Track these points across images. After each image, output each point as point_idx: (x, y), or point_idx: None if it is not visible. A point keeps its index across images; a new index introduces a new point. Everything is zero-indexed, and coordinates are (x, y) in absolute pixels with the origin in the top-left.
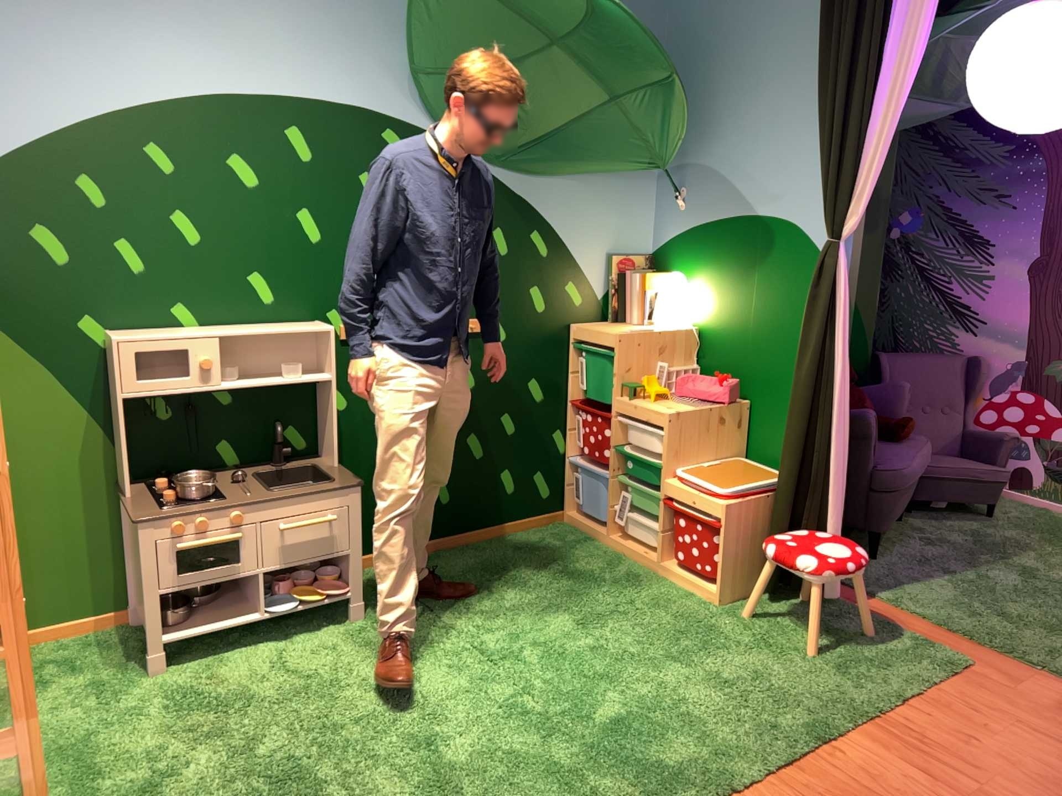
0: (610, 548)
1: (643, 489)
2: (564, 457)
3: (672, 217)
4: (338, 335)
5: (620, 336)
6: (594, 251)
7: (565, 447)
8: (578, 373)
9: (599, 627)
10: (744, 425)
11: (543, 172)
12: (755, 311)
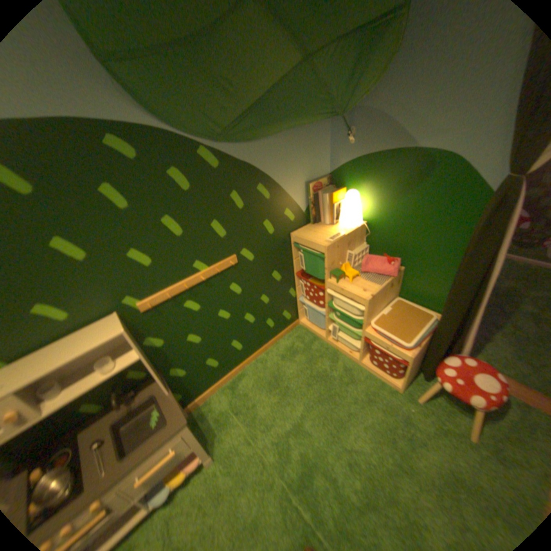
0: (328, 344)
1: (347, 326)
2: (295, 298)
3: (344, 149)
4: (138, 310)
5: (326, 248)
6: (297, 184)
7: (295, 294)
8: (299, 263)
9: (346, 434)
10: (400, 281)
11: (257, 138)
12: (412, 215)
